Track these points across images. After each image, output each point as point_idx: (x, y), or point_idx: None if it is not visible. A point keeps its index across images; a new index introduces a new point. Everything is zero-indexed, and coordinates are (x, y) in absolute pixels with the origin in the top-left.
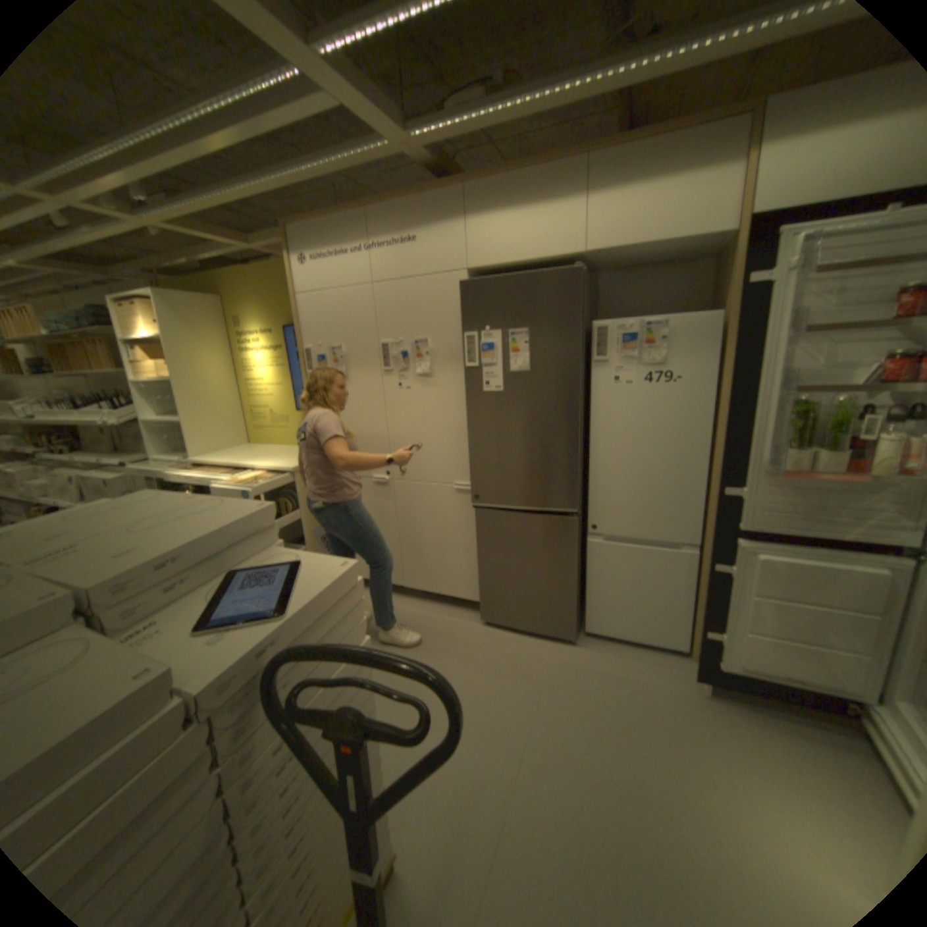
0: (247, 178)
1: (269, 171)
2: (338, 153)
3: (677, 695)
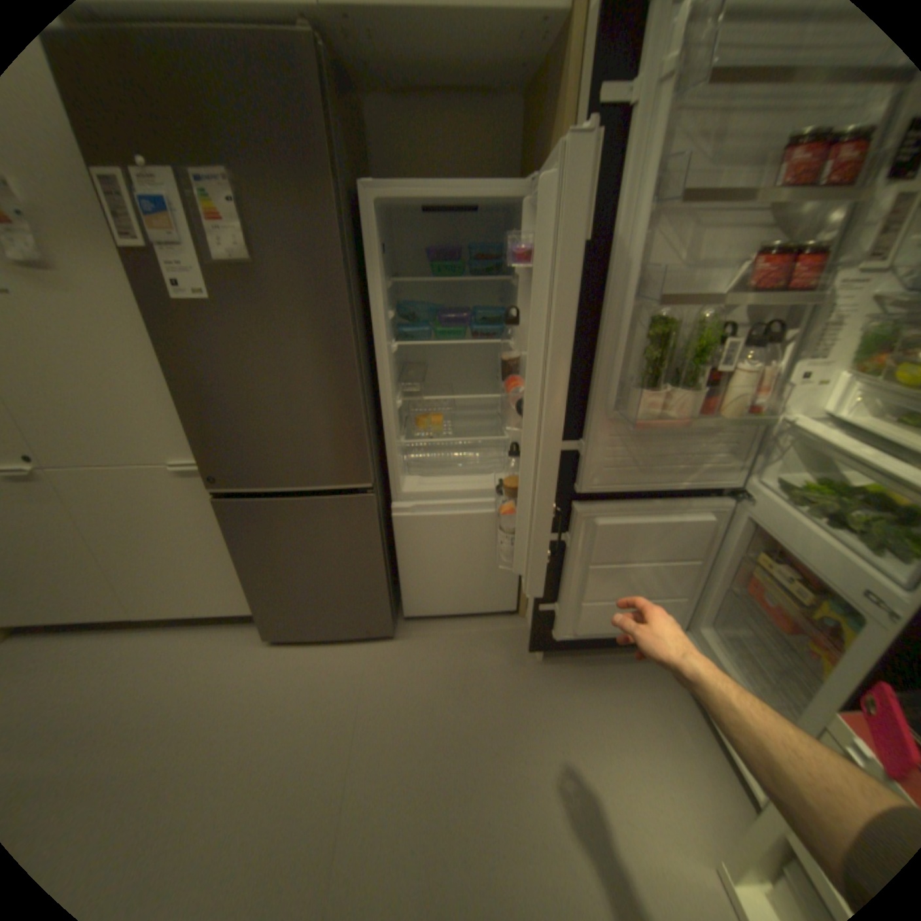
0: None
1: None
2: None
3: (508, 669)
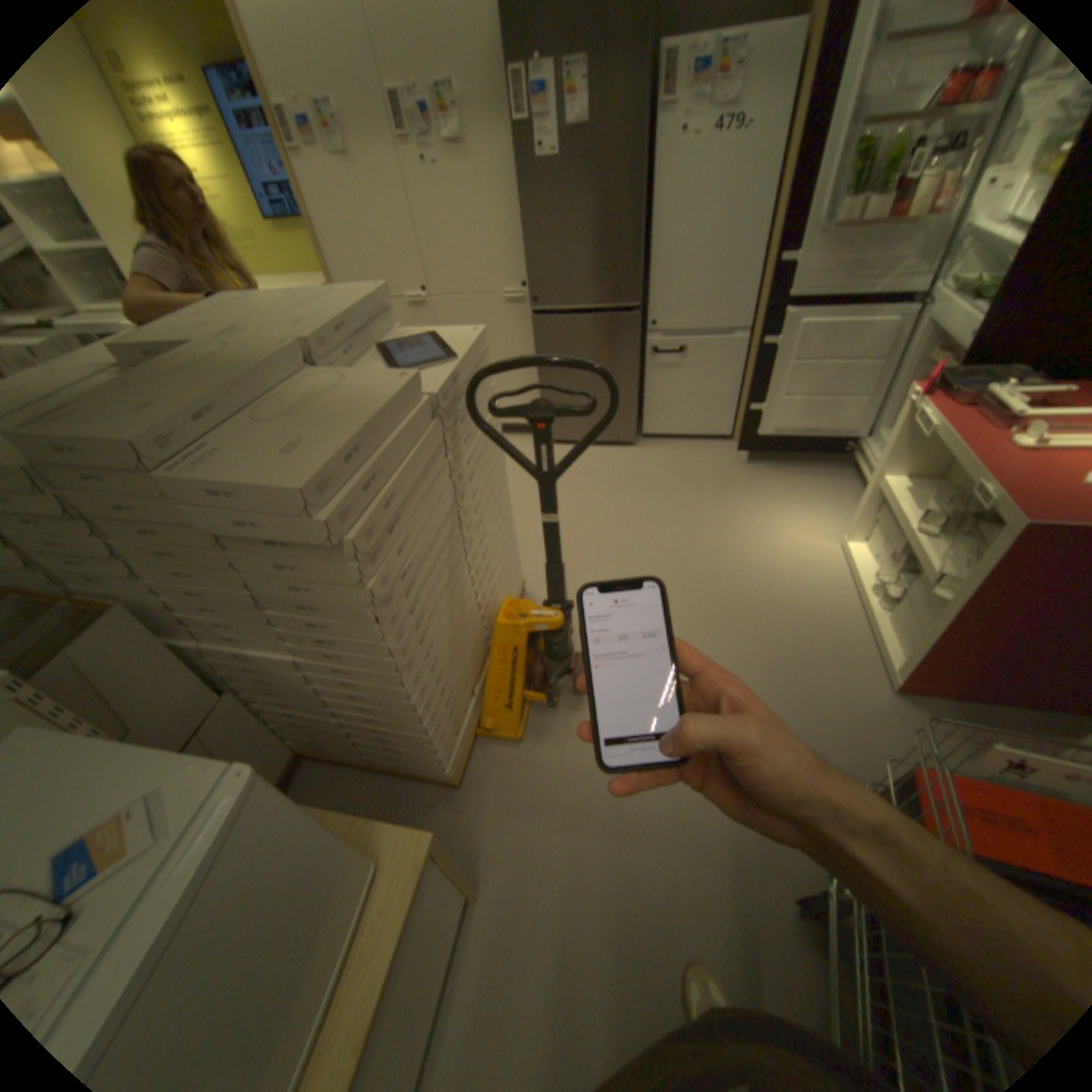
0: None
1: None
2: None
3: (720, 465)
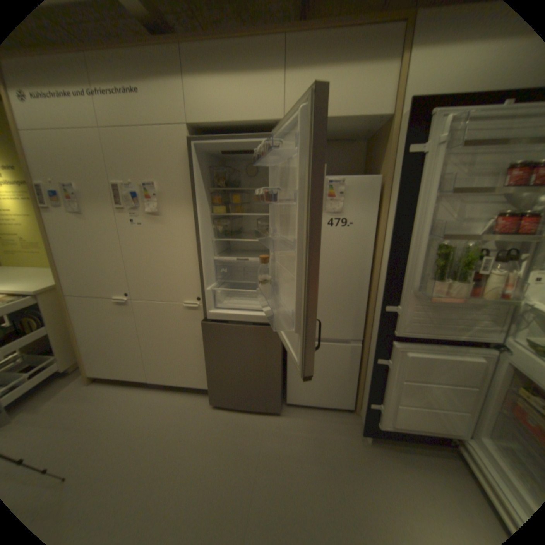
0: None
1: None
2: None
3: (350, 446)
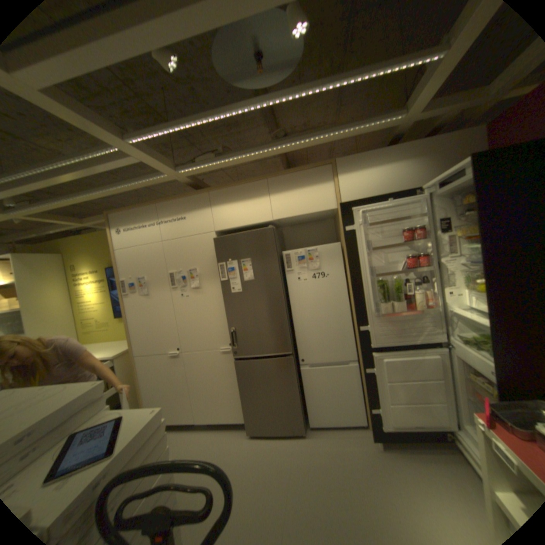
0: (85, 192)
1: (99, 189)
2: (140, 180)
3: (365, 454)
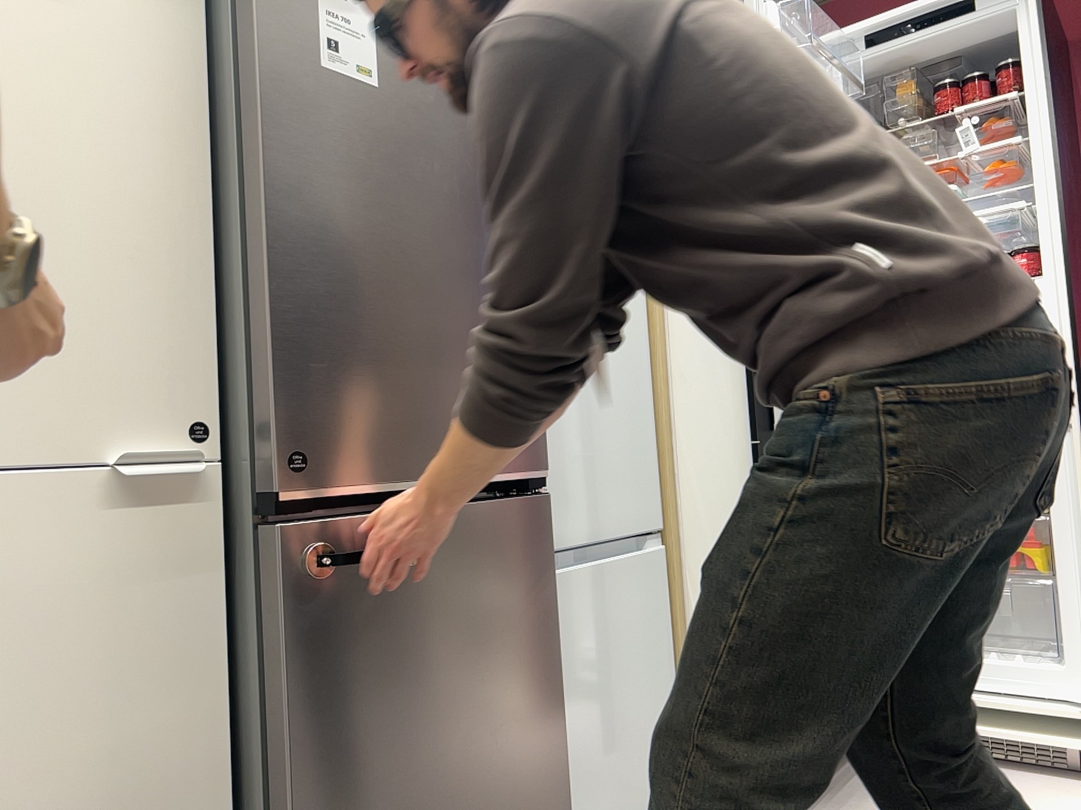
0: None
1: None
2: None
3: None
